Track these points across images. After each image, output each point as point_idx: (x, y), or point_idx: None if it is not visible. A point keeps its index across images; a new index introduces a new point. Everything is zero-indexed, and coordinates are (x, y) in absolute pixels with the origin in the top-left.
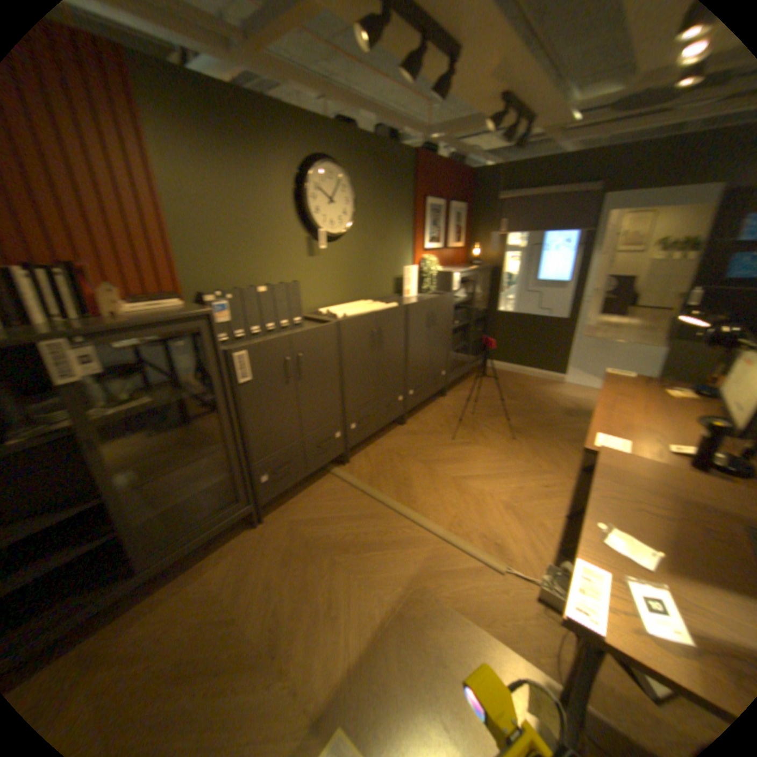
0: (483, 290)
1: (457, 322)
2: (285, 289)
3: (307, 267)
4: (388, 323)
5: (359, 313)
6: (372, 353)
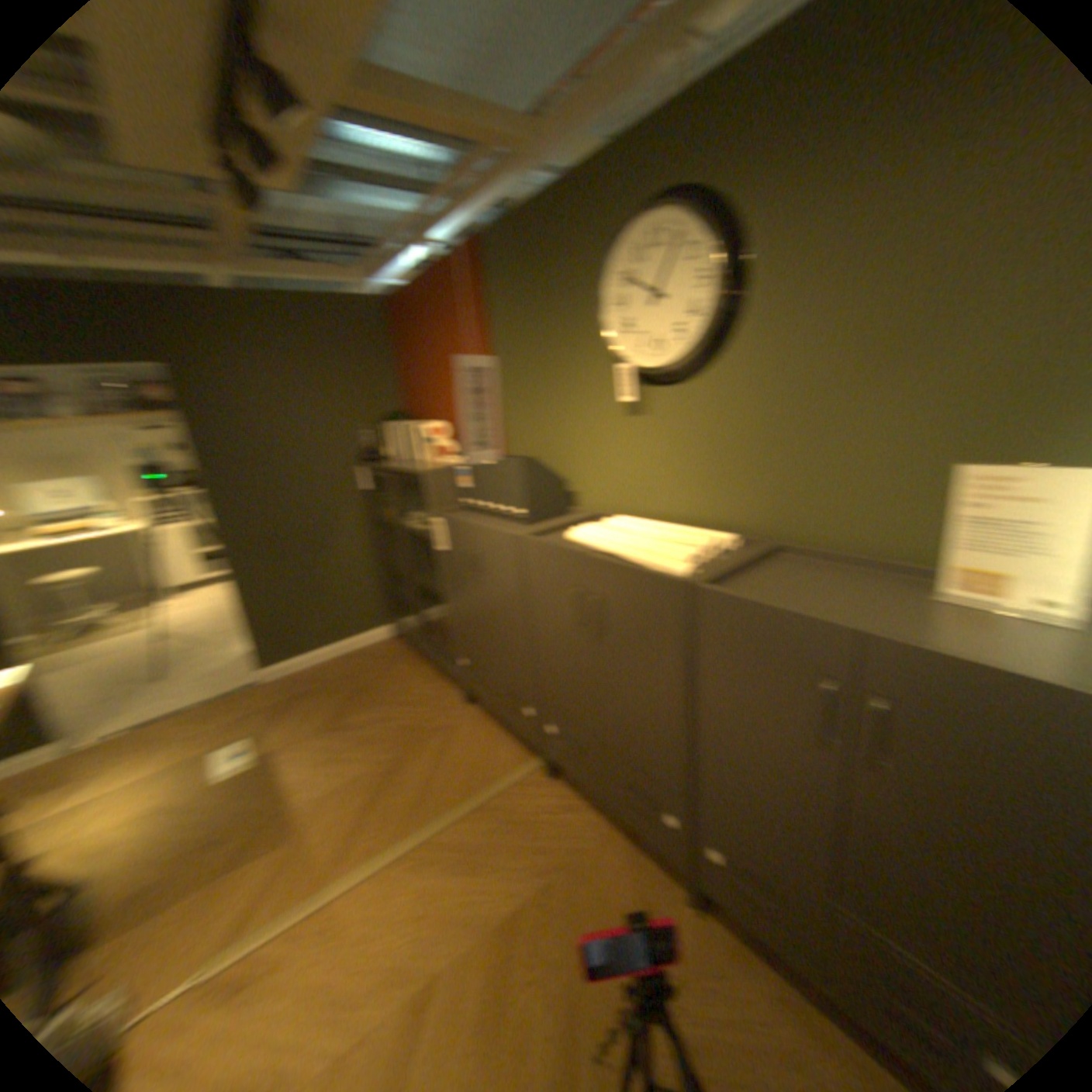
0: None
1: None
2: (503, 466)
3: (622, 434)
4: (620, 601)
5: (587, 544)
6: (579, 638)
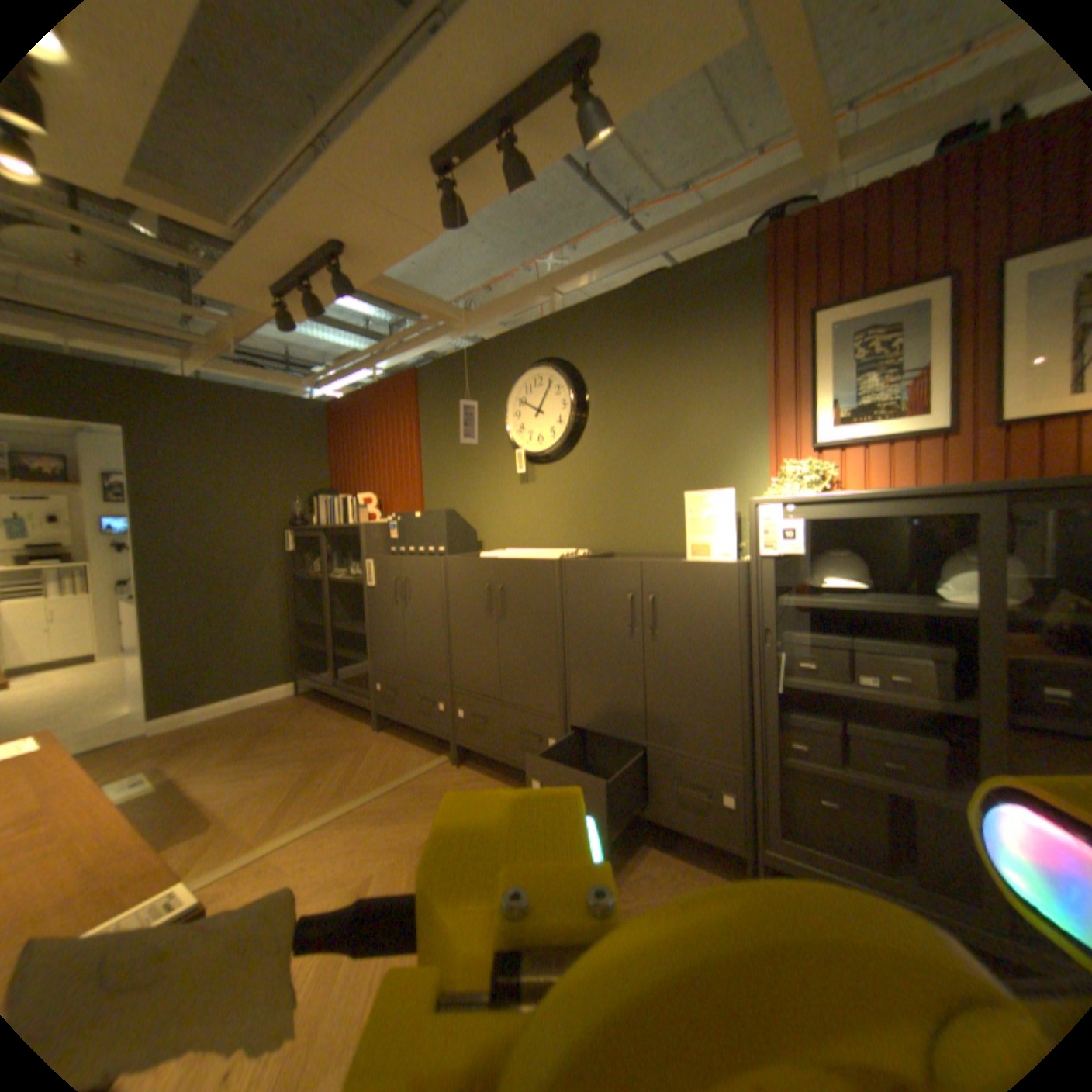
0: None
1: (884, 681)
2: (435, 515)
3: (520, 495)
4: (520, 582)
5: (498, 555)
6: (491, 619)
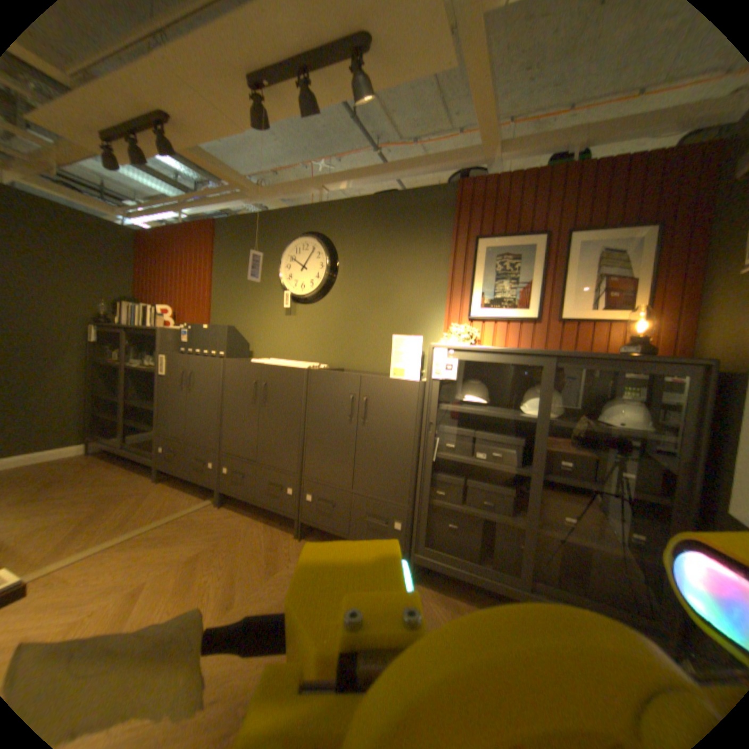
0: (693, 433)
1: (488, 455)
2: (219, 328)
3: (284, 322)
4: (279, 381)
5: (264, 362)
6: (255, 405)
